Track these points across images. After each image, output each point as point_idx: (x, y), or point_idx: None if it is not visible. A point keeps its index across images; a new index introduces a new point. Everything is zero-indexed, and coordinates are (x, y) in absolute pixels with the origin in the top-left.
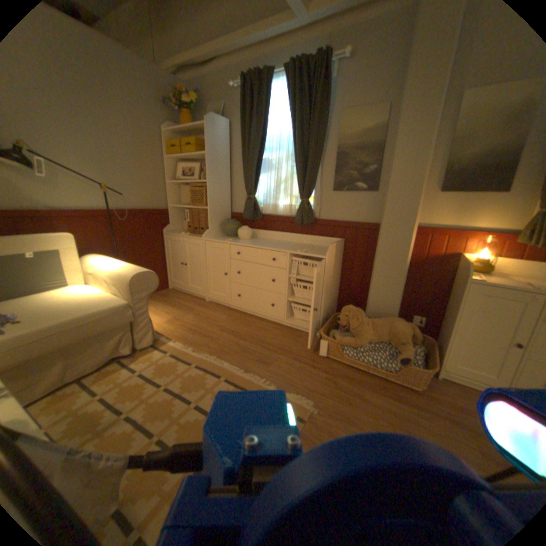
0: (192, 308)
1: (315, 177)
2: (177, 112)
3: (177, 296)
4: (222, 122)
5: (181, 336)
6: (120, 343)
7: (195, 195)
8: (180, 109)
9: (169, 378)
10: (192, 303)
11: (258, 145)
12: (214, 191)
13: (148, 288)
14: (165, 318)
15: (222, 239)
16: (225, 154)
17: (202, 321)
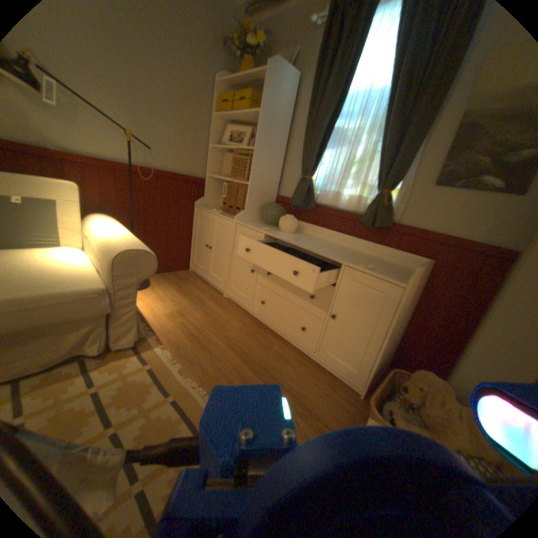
0: (205, 303)
1: (412, 160)
2: (240, 62)
3: (195, 282)
4: (291, 74)
5: (176, 342)
6: (89, 339)
7: (239, 166)
8: (244, 59)
9: (130, 415)
10: (208, 296)
11: (335, 106)
12: (262, 164)
13: (141, 273)
14: (169, 309)
15: (259, 226)
16: (287, 119)
17: (210, 325)
